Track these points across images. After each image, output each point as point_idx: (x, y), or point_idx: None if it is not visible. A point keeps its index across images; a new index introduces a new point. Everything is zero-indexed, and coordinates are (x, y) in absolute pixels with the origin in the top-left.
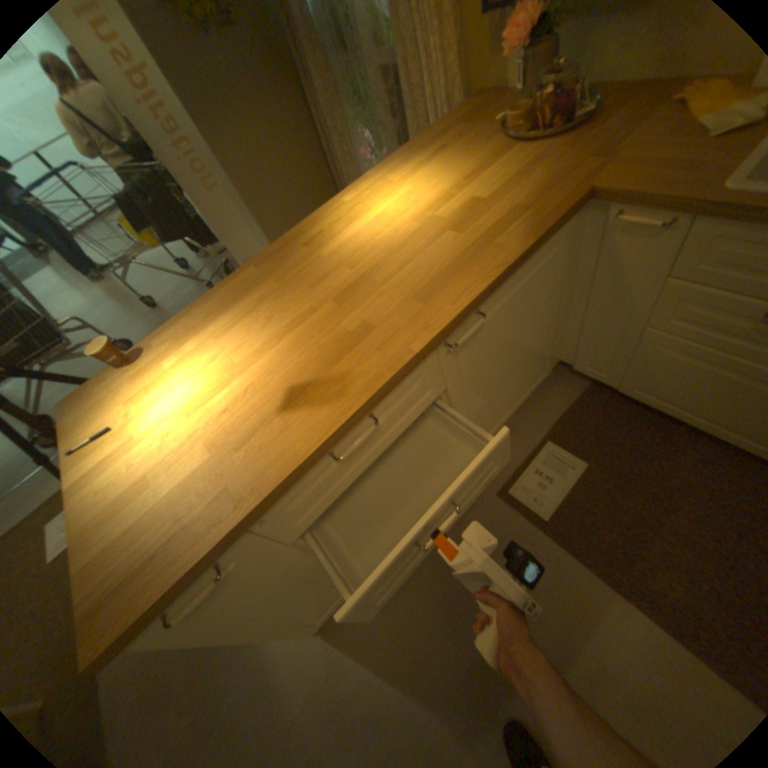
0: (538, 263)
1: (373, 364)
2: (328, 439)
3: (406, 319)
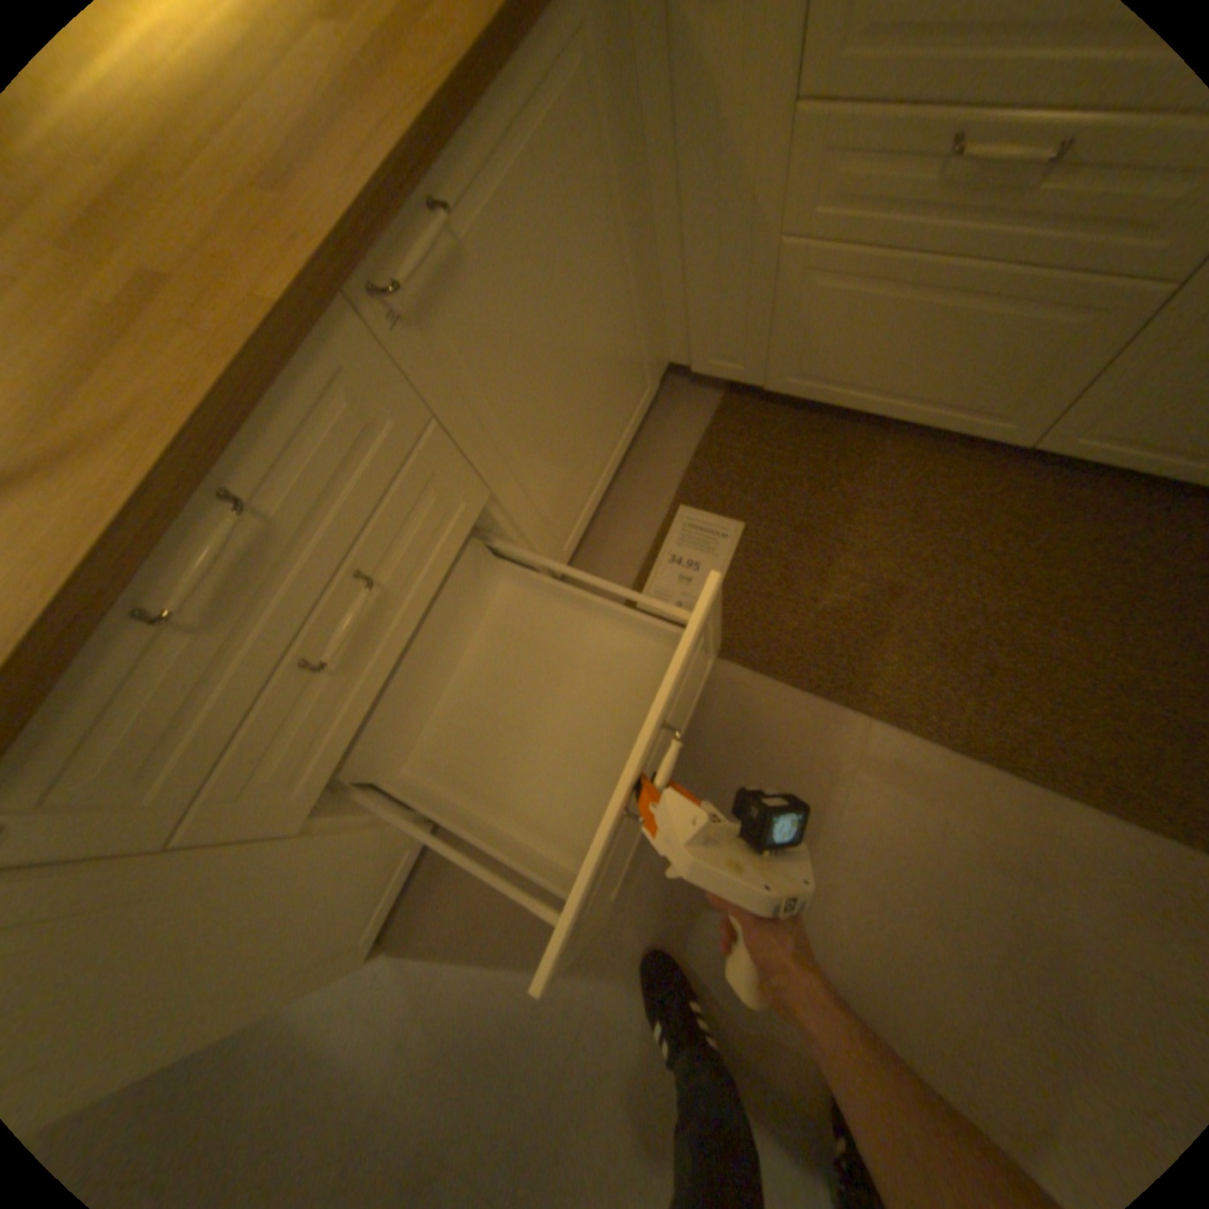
0: (548, 87)
1: (171, 356)
2: (83, 571)
3: (241, 233)
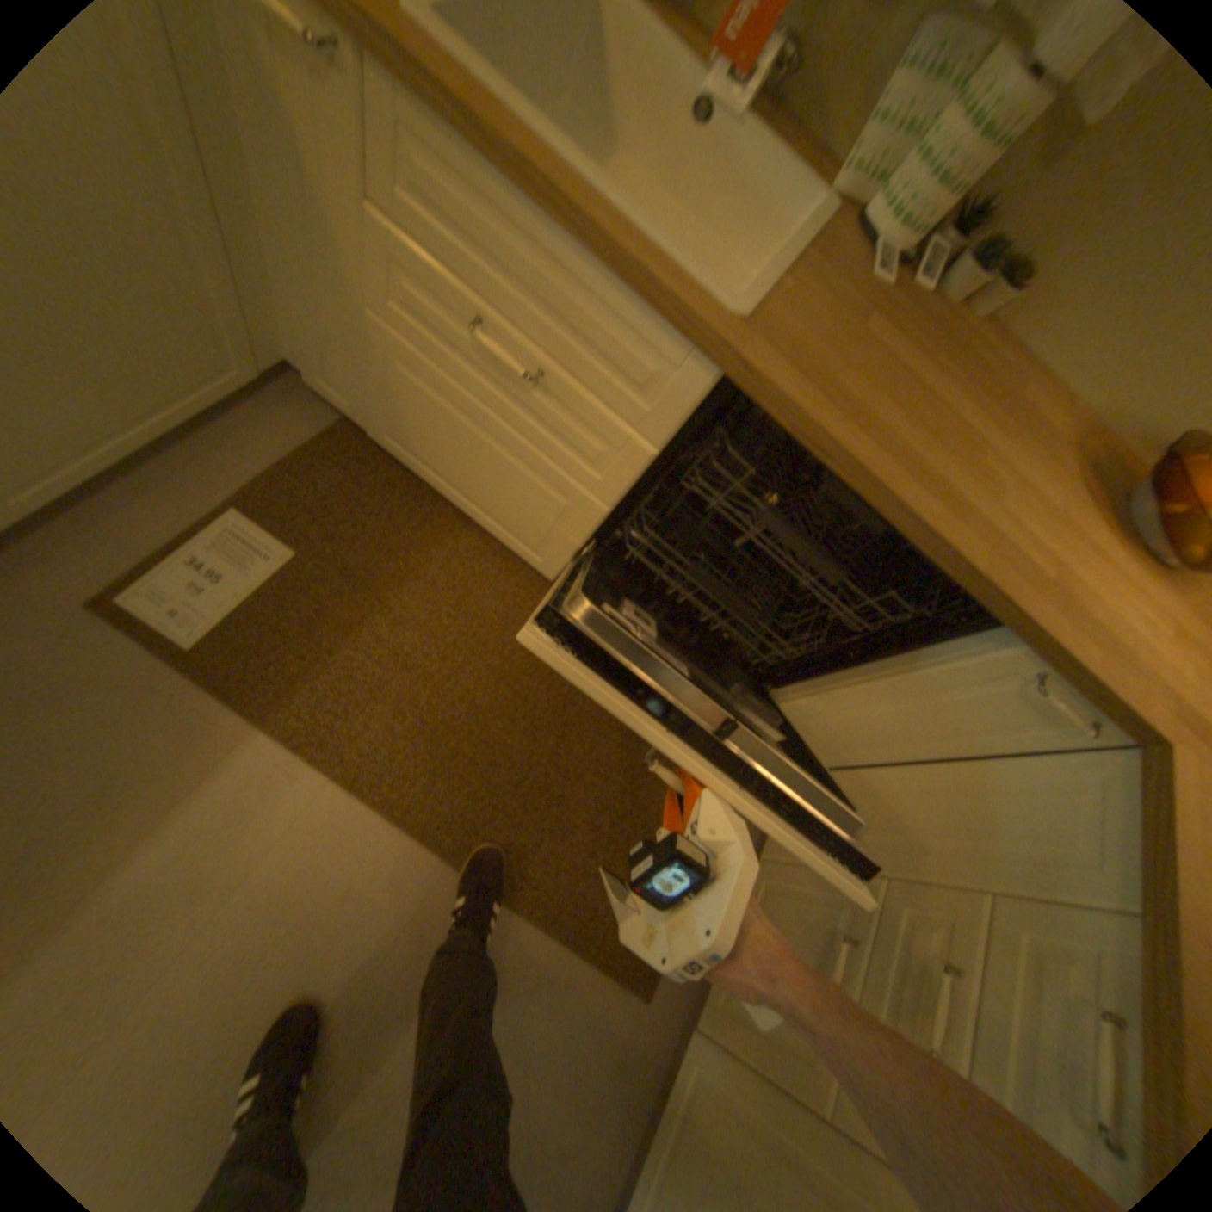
0: None
1: None
2: None
3: None
